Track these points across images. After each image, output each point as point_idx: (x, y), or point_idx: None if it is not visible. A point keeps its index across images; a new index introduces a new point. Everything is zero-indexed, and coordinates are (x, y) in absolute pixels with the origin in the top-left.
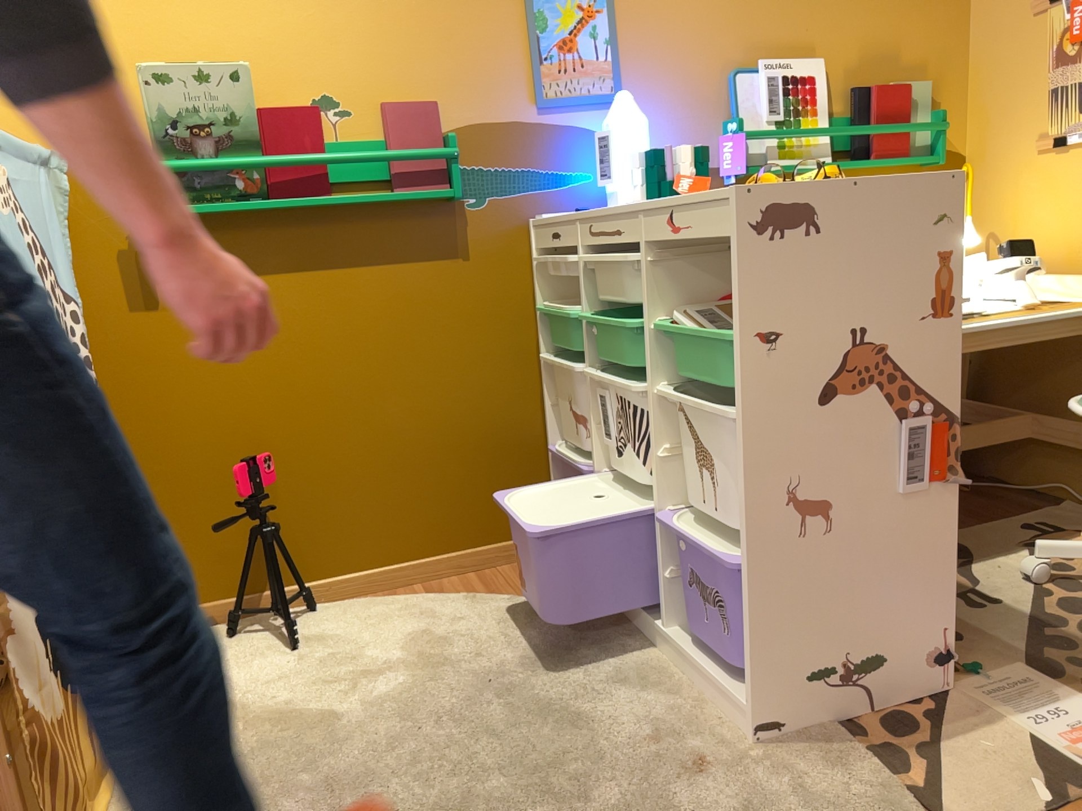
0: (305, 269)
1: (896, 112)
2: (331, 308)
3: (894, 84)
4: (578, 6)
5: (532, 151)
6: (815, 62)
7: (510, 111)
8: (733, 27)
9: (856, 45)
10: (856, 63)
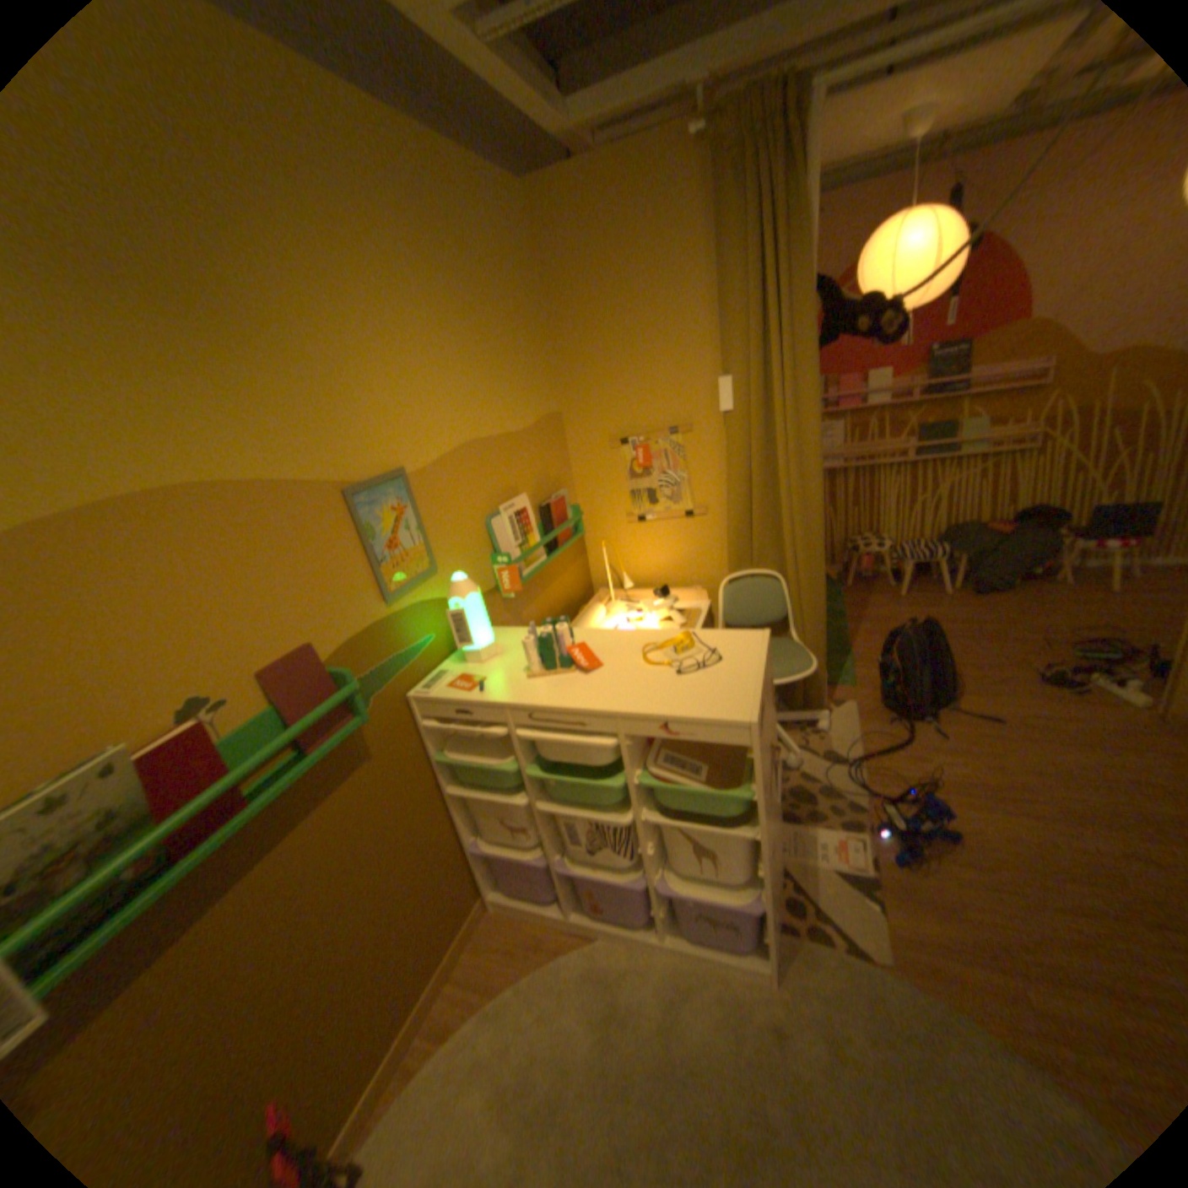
0: (227, 891)
1: (563, 515)
2: (269, 902)
3: (556, 498)
4: (391, 508)
5: (391, 641)
6: (522, 497)
7: (367, 618)
8: (480, 488)
9: (533, 477)
10: (535, 489)
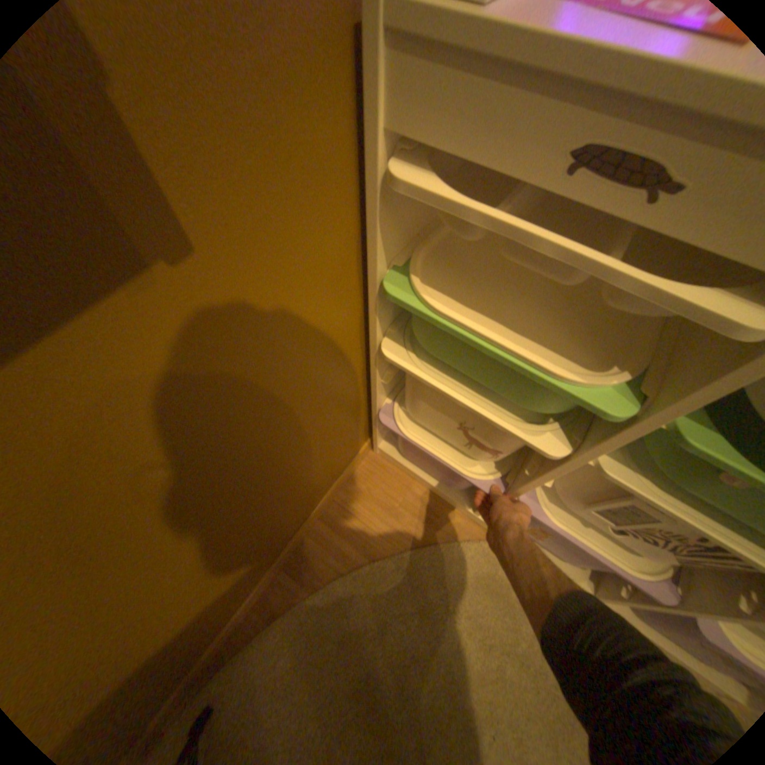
0: None
1: None
2: None
3: None
4: None
5: None
6: None
7: None
8: None
9: None
10: None
